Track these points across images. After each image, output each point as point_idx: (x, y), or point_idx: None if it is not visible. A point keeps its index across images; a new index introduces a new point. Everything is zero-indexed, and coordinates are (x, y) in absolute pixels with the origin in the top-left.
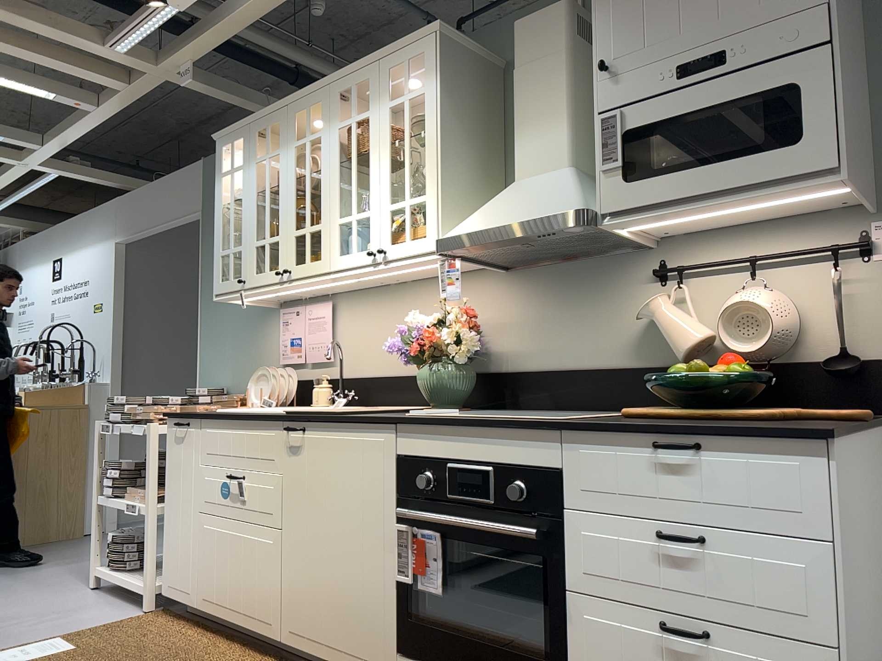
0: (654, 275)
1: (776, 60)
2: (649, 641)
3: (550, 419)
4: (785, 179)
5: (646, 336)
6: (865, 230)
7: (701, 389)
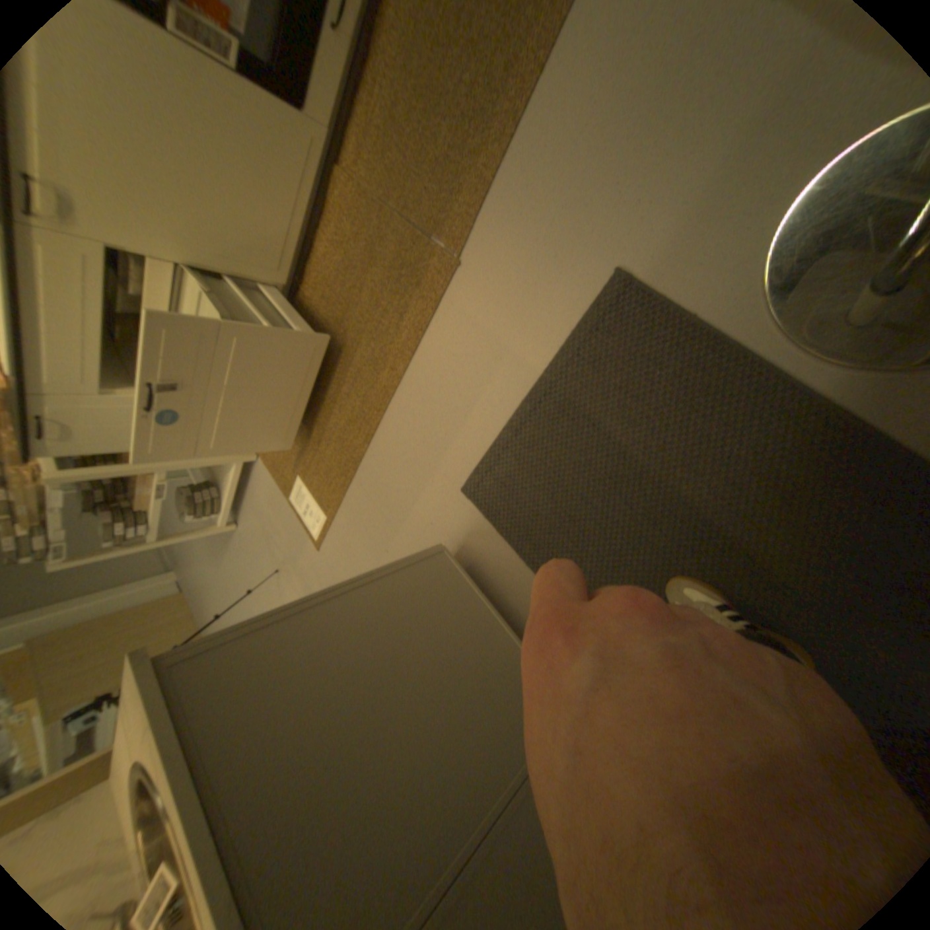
0: None
1: None
2: None
3: None
4: None
5: None
6: None
7: None
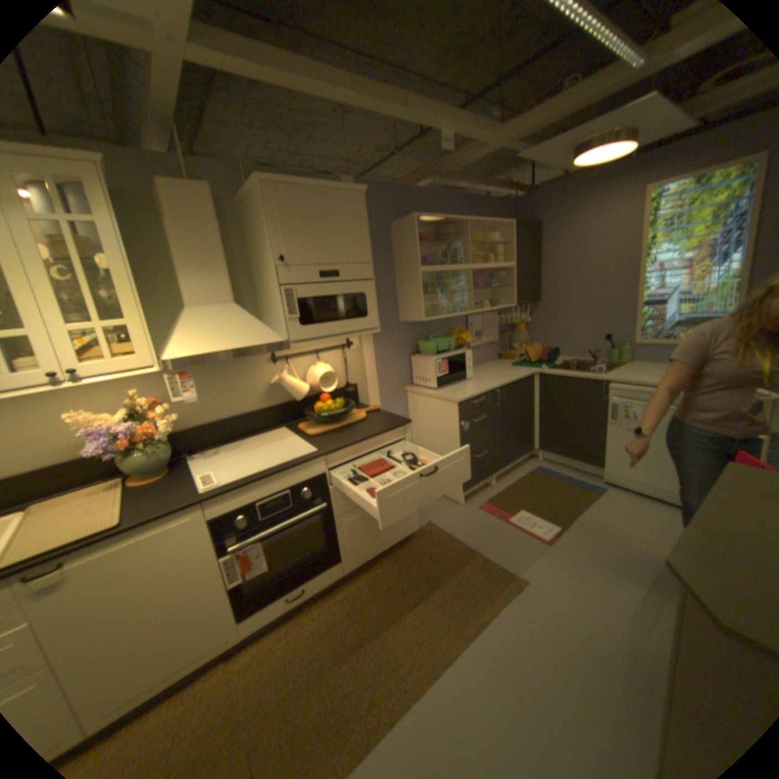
0: (270, 360)
1: (355, 280)
2: (367, 514)
3: (306, 453)
4: (362, 330)
5: (271, 391)
6: (348, 338)
7: (332, 414)
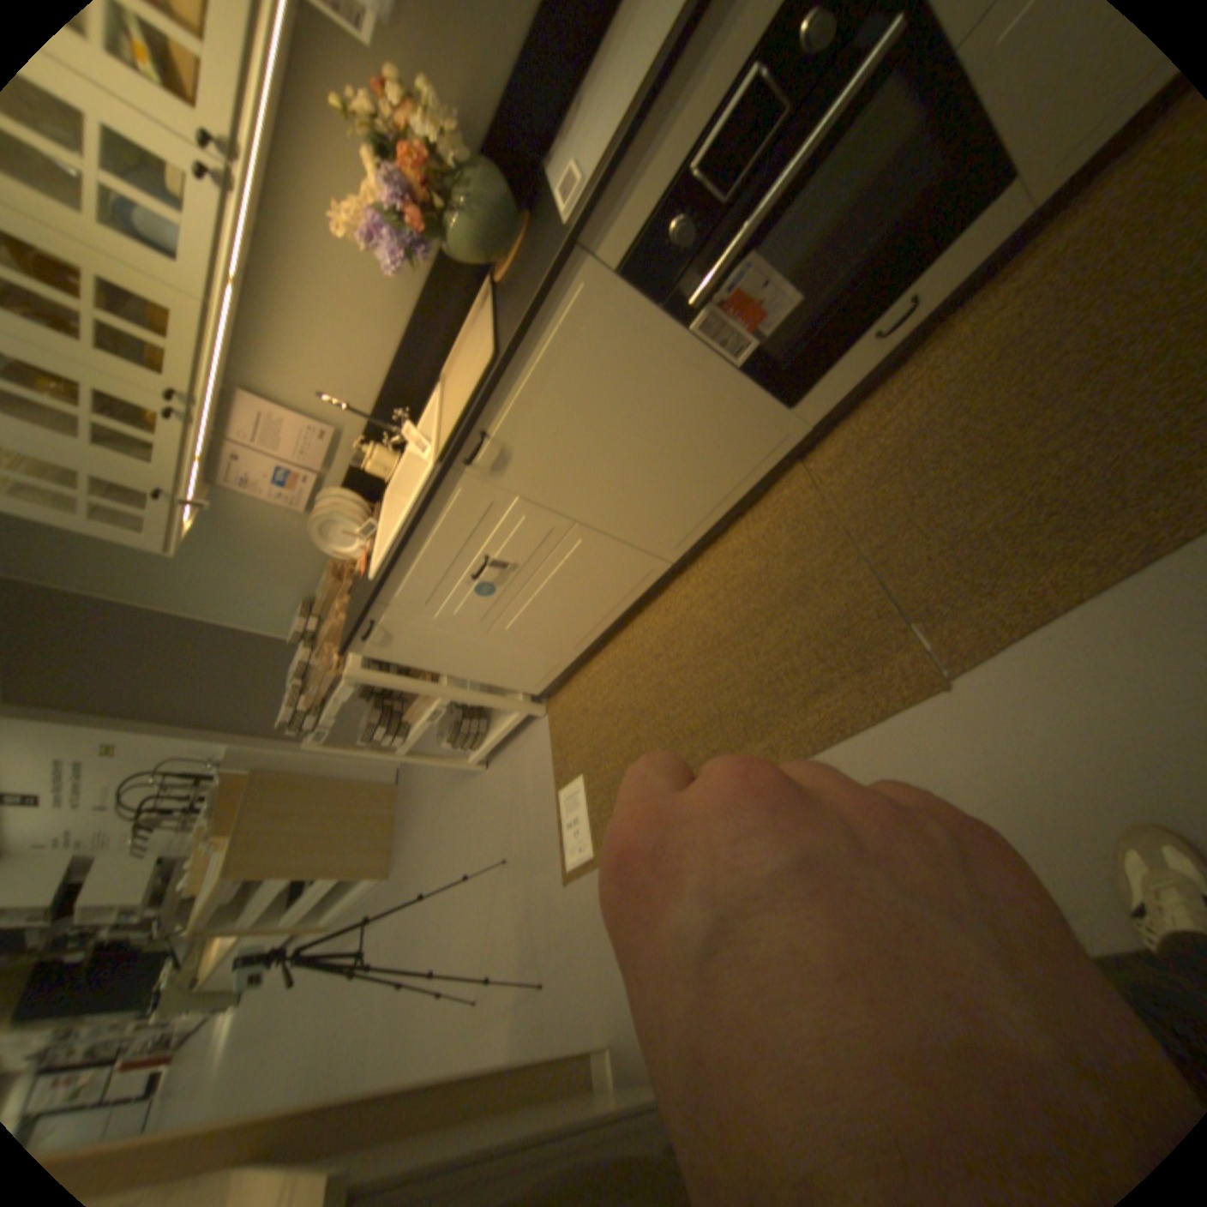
0: None
1: None
2: None
3: None
4: None
5: None
6: None
7: None
